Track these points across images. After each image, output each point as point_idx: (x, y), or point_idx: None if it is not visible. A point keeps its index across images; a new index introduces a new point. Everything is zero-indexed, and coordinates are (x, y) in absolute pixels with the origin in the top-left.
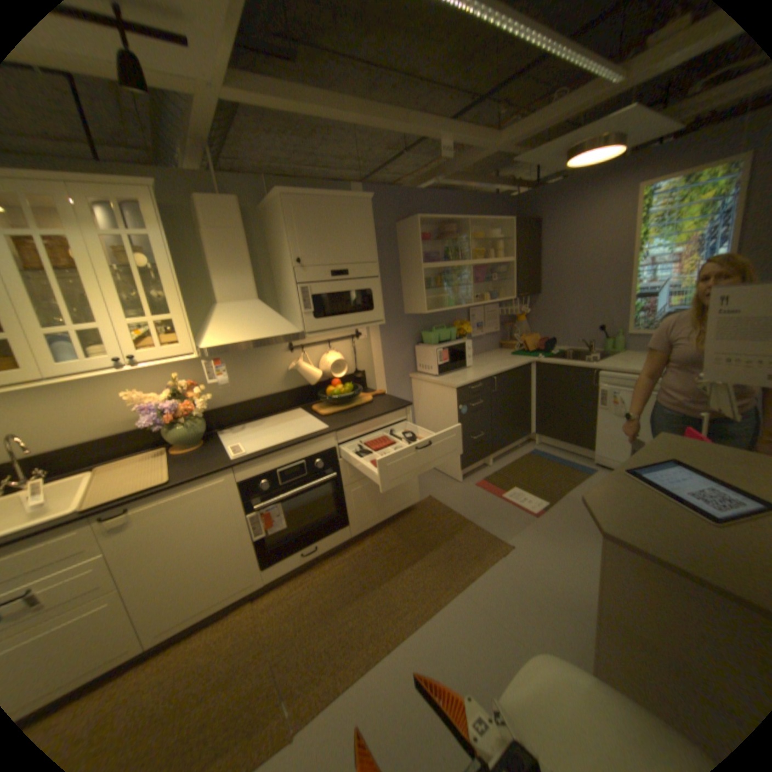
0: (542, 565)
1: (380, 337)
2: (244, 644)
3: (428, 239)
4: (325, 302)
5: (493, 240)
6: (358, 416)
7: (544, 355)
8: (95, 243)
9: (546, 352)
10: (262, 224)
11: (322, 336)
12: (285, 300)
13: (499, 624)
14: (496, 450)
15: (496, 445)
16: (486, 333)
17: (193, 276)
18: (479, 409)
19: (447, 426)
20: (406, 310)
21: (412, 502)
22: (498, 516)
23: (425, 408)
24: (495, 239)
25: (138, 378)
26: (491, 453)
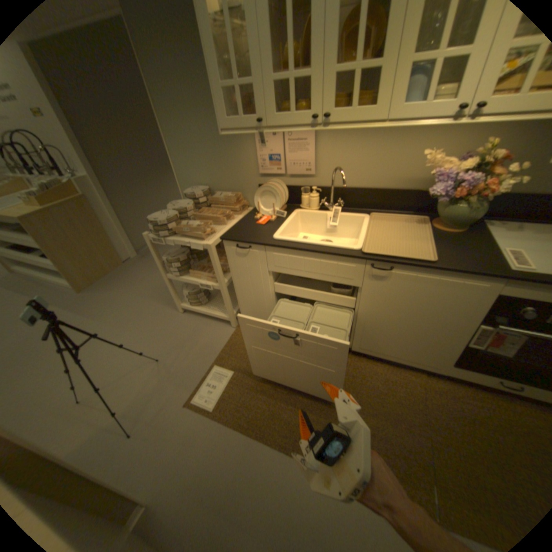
0: None
1: None
2: (414, 406)
3: None
4: None
5: None
6: None
7: None
8: None
9: None
10: None
11: None
12: None
13: None
14: None
15: None
16: None
17: None
18: None
19: None
20: None
21: None
22: None
23: None
24: None
25: (444, 134)
26: None
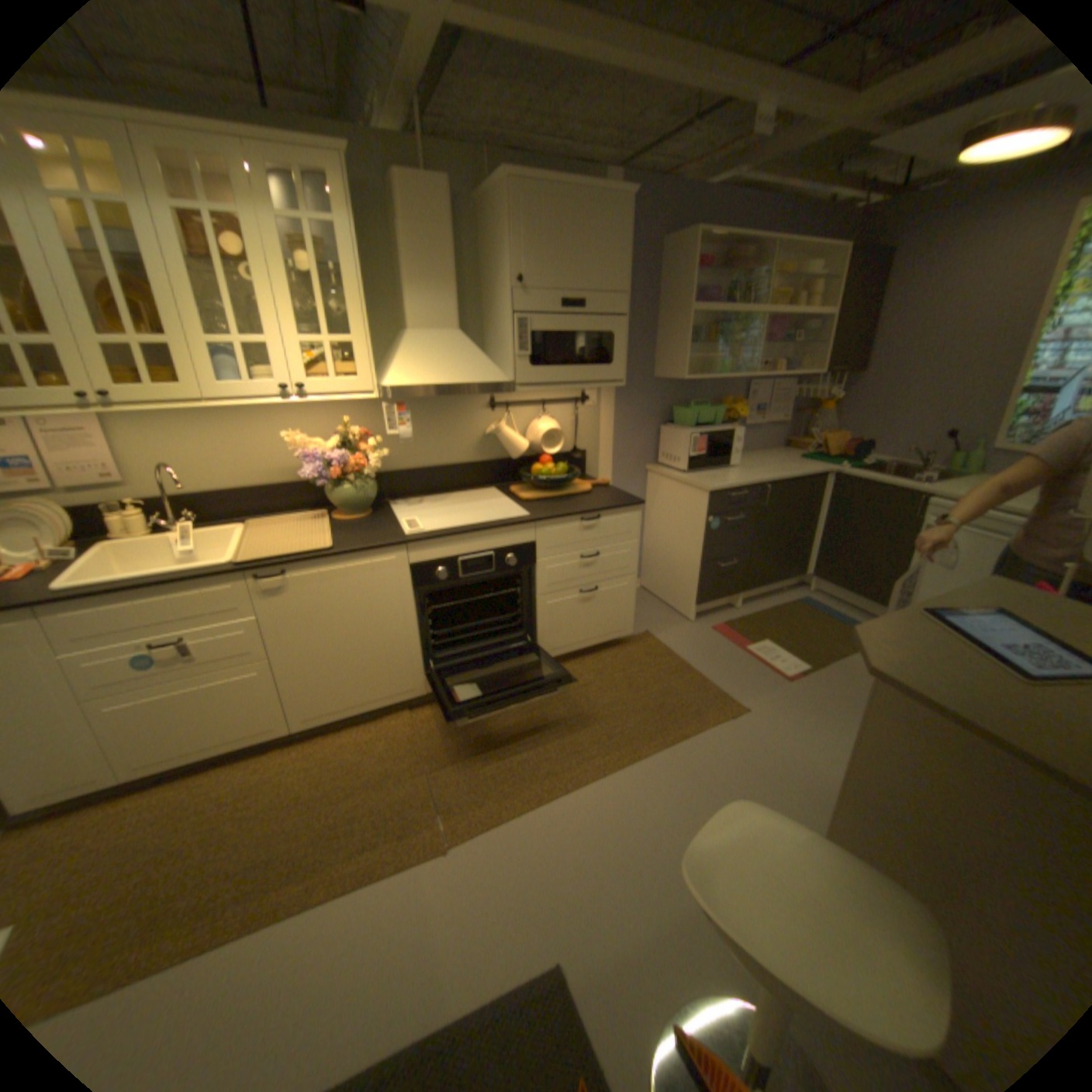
0: (783, 739)
1: (614, 407)
2: (400, 751)
3: (709, 267)
4: (547, 344)
5: (809, 278)
6: (569, 508)
7: (851, 464)
8: (264, 228)
9: (856, 460)
10: (476, 221)
11: (535, 394)
12: (493, 335)
13: (710, 791)
14: (750, 588)
15: (752, 581)
16: (770, 422)
17: (379, 289)
18: (736, 527)
19: (688, 543)
20: (657, 371)
21: (622, 633)
22: (736, 671)
23: (661, 515)
24: (813, 276)
25: (302, 417)
26: (743, 590)
